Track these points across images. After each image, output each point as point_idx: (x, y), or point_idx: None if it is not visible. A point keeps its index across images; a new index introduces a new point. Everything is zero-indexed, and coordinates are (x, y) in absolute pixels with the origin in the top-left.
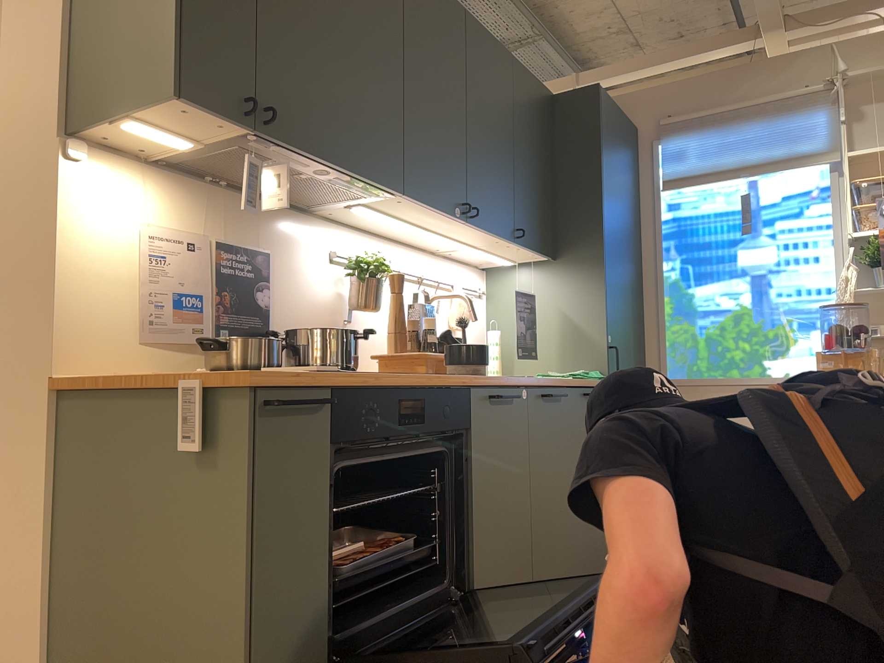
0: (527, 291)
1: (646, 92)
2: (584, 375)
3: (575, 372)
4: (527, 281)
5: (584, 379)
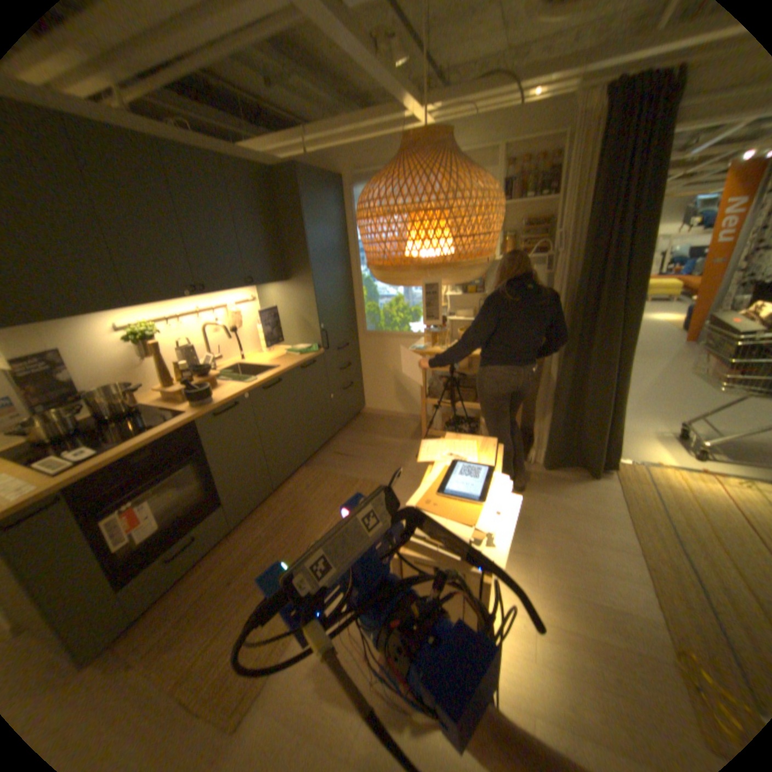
0: (276, 298)
1: (344, 146)
2: (305, 352)
3: (305, 346)
4: (275, 292)
5: (305, 354)
